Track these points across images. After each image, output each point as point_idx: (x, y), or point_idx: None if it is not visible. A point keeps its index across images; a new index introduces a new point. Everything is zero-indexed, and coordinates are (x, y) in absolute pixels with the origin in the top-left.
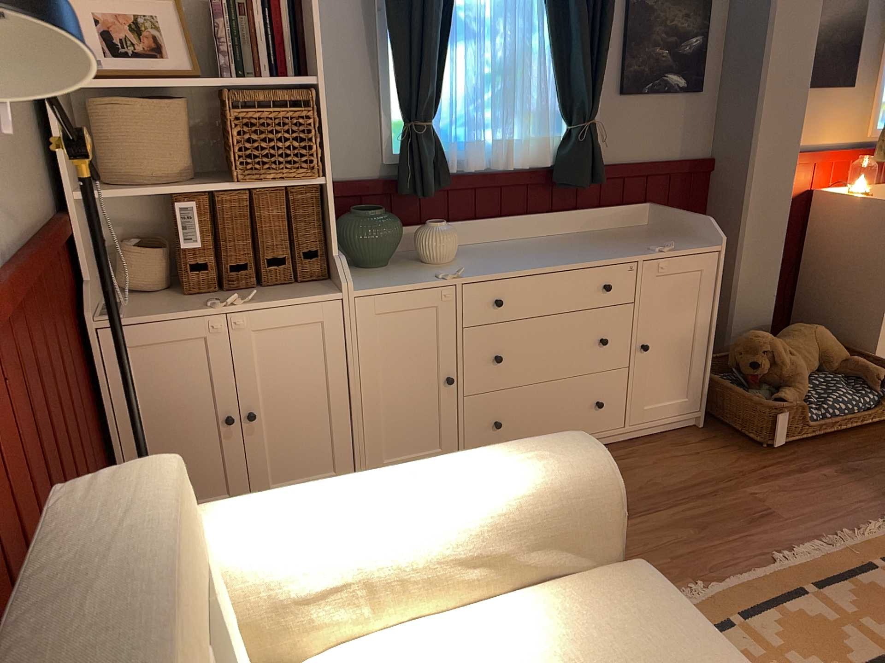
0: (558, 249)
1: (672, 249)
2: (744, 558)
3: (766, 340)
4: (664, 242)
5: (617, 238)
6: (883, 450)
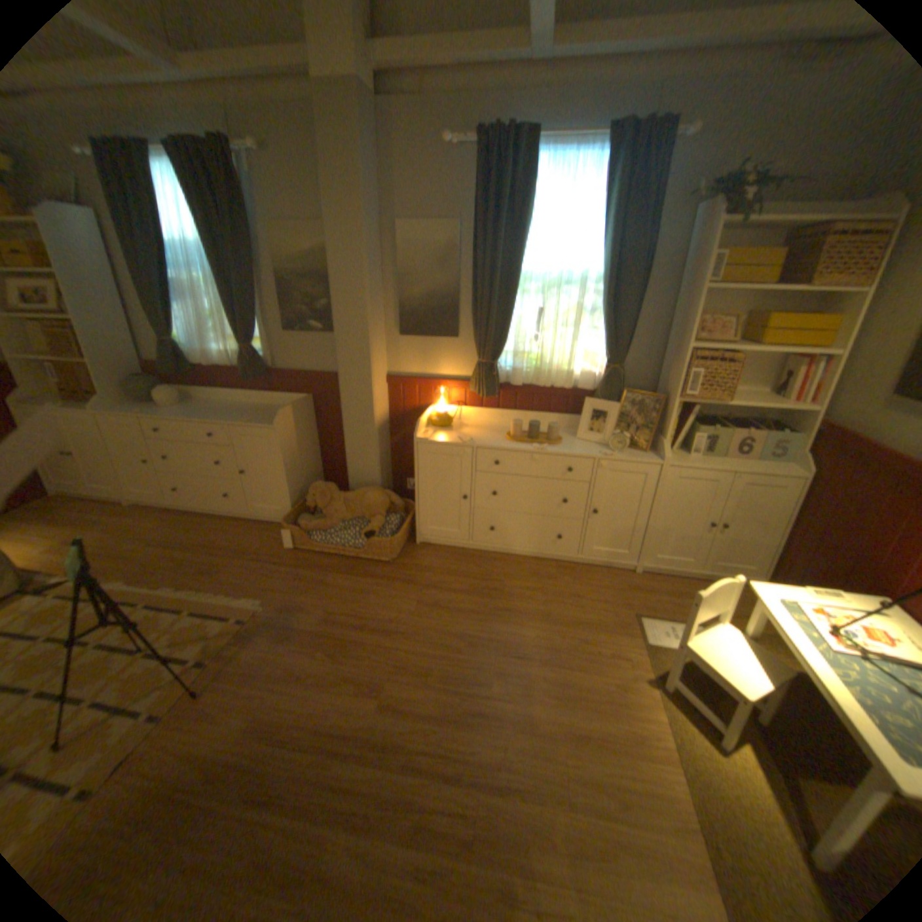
0: (223, 412)
1: (252, 423)
2: (160, 585)
3: (320, 488)
4: (268, 419)
5: (267, 412)
6: (338, 574)
